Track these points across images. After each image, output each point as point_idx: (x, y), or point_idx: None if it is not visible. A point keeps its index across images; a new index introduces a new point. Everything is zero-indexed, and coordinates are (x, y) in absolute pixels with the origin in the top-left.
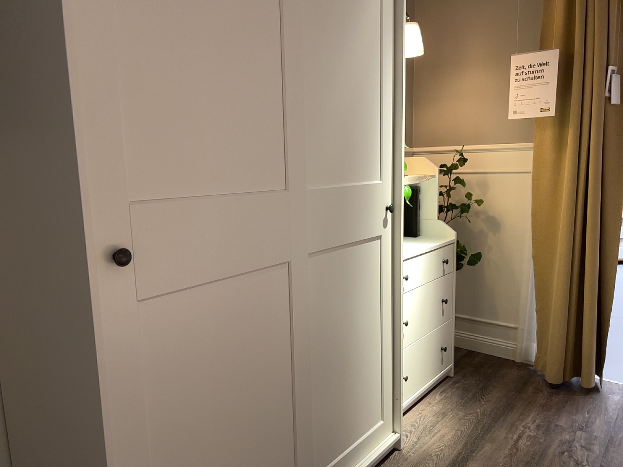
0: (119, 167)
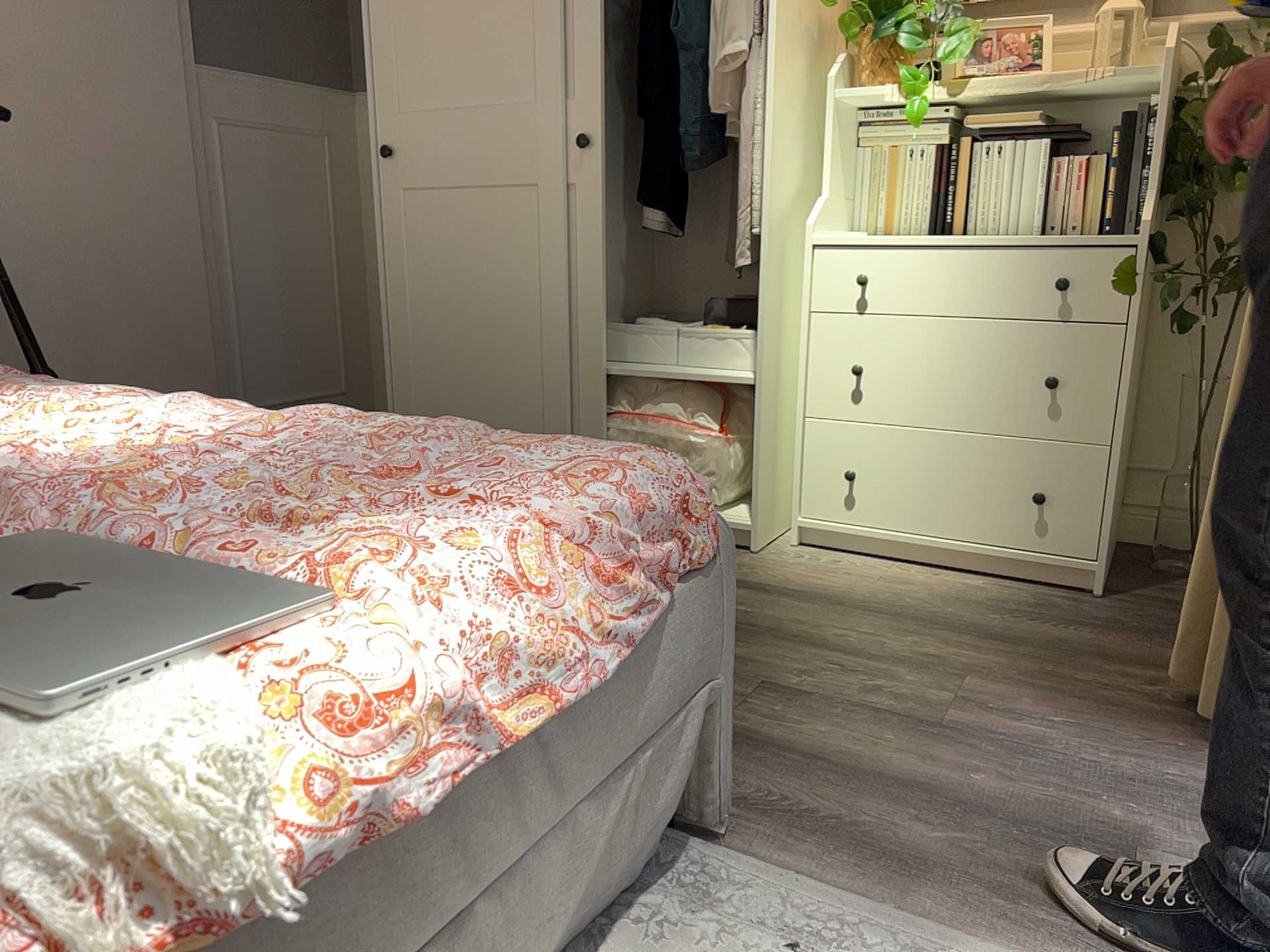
0: (392, 89)
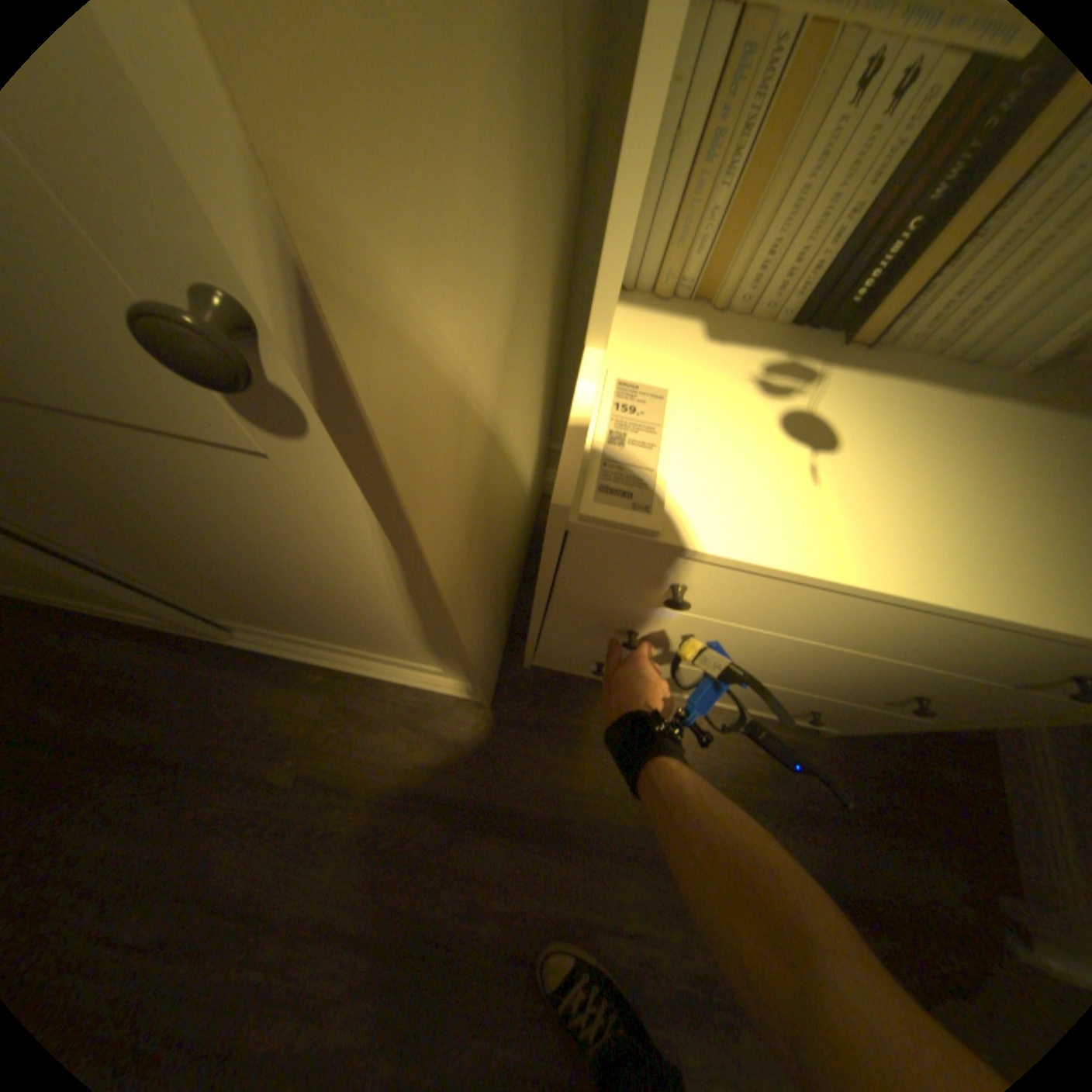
0: None
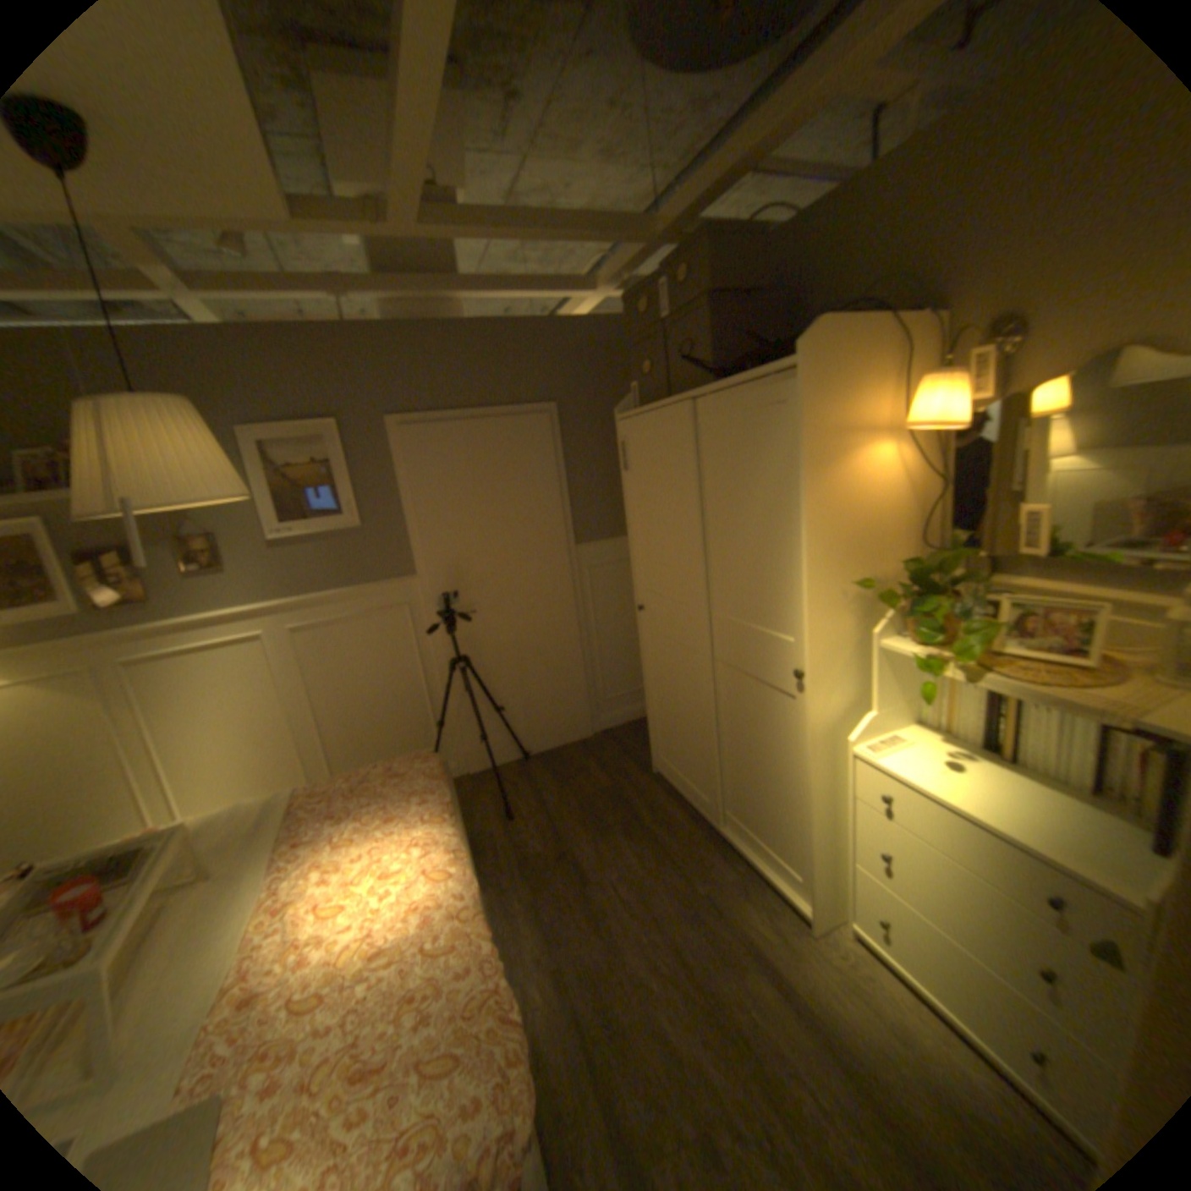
0: (641, 578)
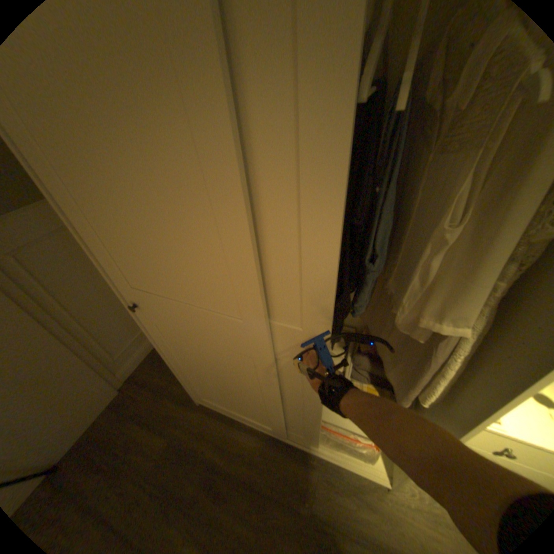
0: (115, 273)
